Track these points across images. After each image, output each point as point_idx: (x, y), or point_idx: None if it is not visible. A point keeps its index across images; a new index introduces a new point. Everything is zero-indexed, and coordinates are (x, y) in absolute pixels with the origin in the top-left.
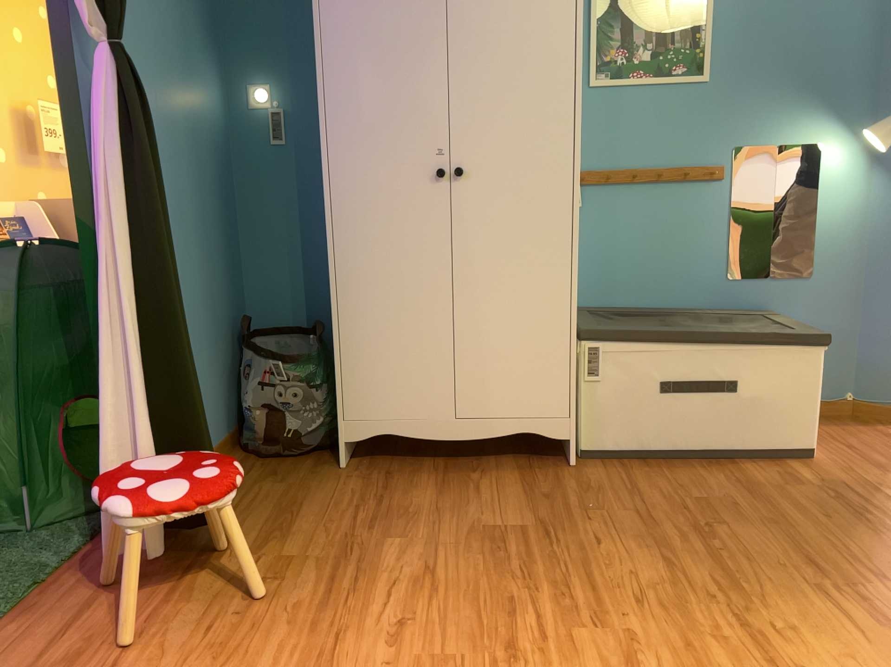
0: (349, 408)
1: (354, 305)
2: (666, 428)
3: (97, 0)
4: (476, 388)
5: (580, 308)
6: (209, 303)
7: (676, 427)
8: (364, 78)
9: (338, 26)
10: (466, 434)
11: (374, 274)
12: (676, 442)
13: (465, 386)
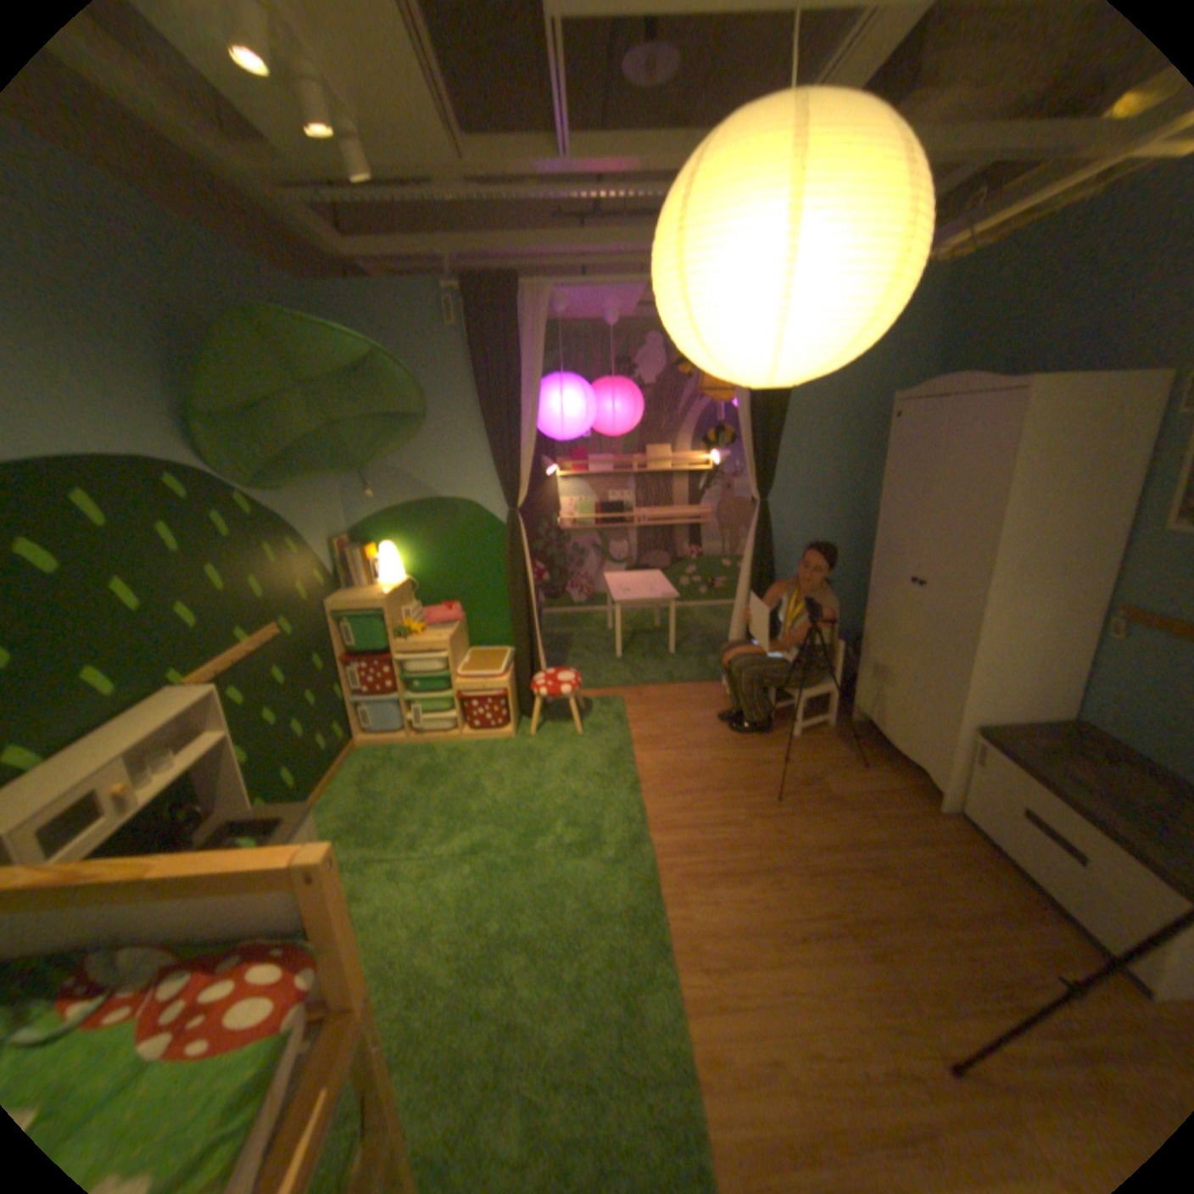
0: (859, 694)
1: (870, 640)
2: (1018, 849)
3: (755, 488)
4: (914, 725)
5: (1088, 730)
6: (846, 607)
7: (1026, 855)
8: (895, 514)
9: (891, 482)
10: (898, 747)
11: (880, 627)
12: (1023, 866)
13: (909, 720)
